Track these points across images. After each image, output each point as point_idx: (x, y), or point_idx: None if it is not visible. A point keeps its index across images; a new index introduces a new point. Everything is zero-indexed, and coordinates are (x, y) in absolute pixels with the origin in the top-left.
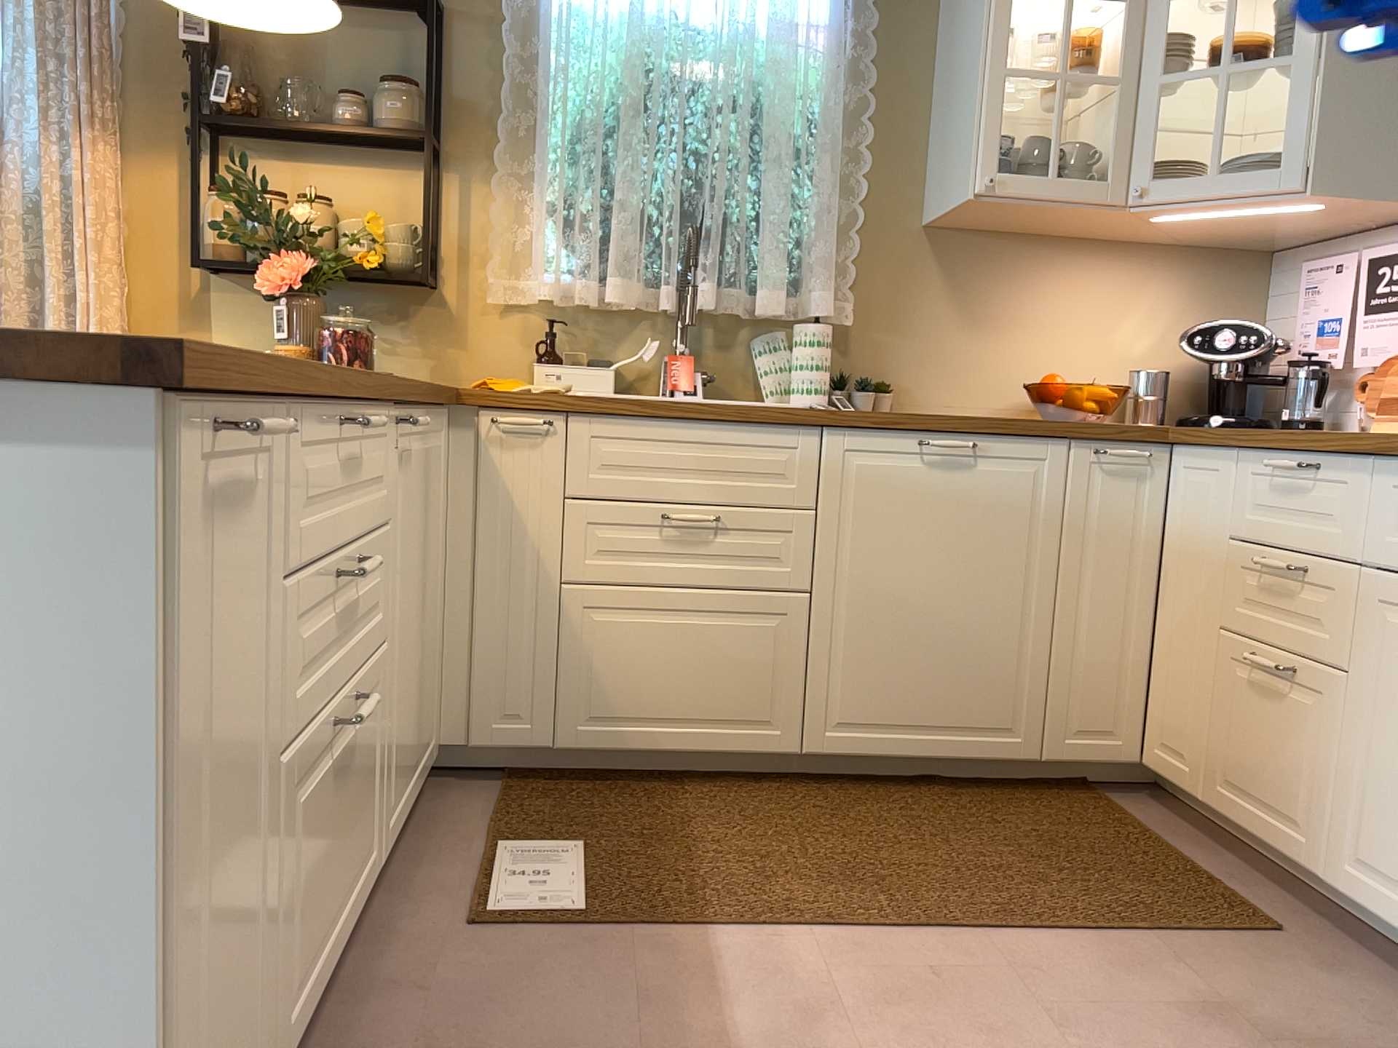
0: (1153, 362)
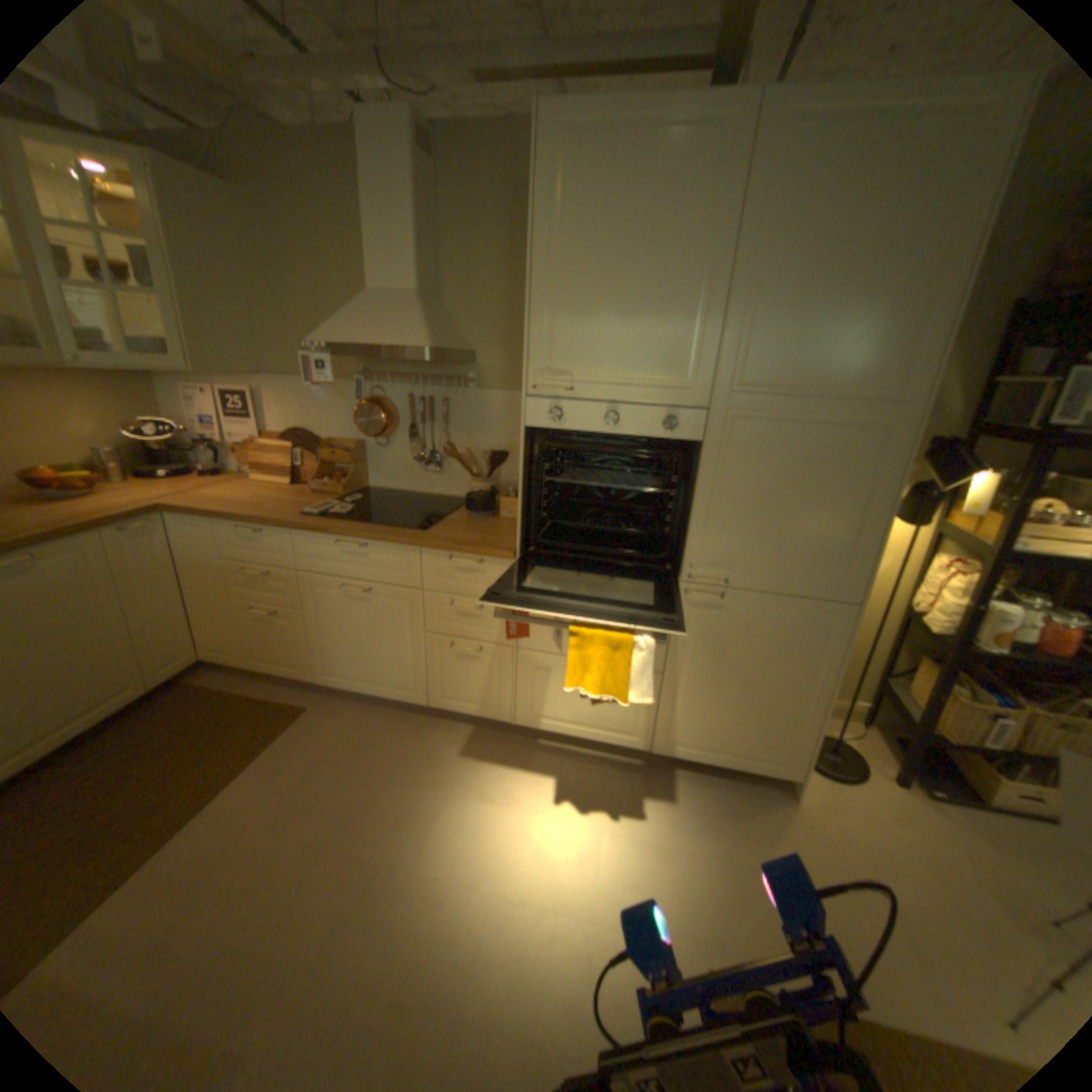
0: (98, 441)
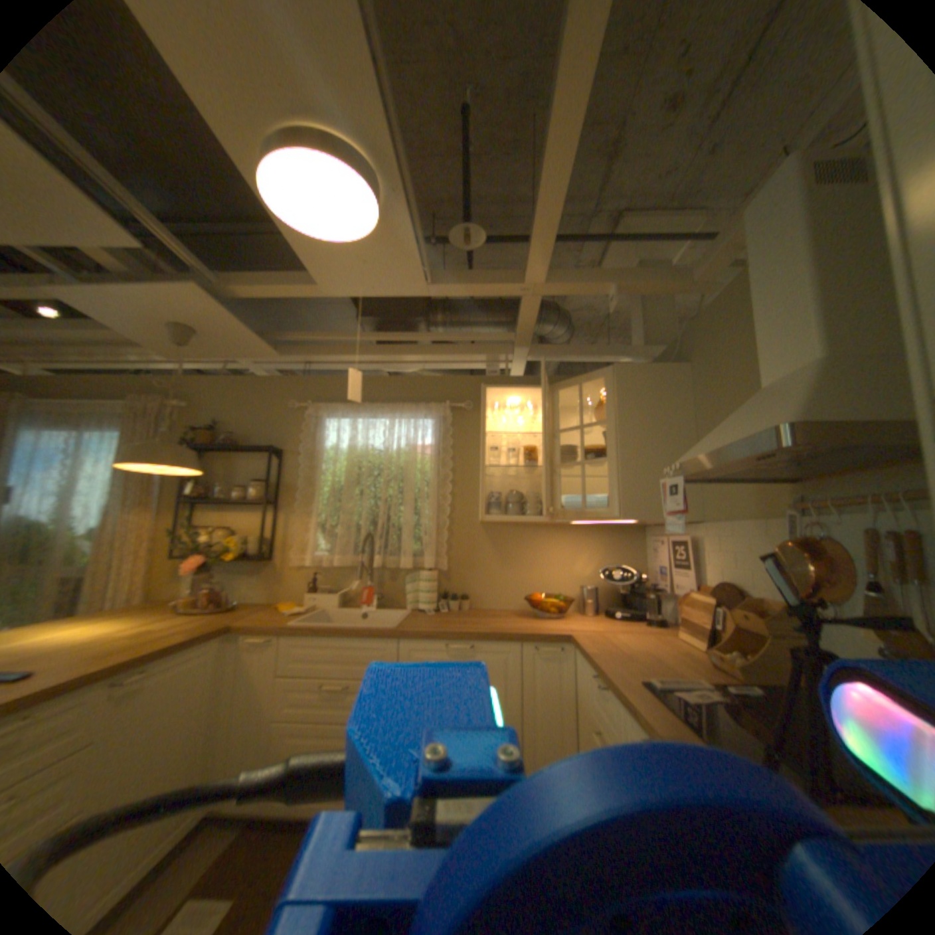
0: (594, 581)
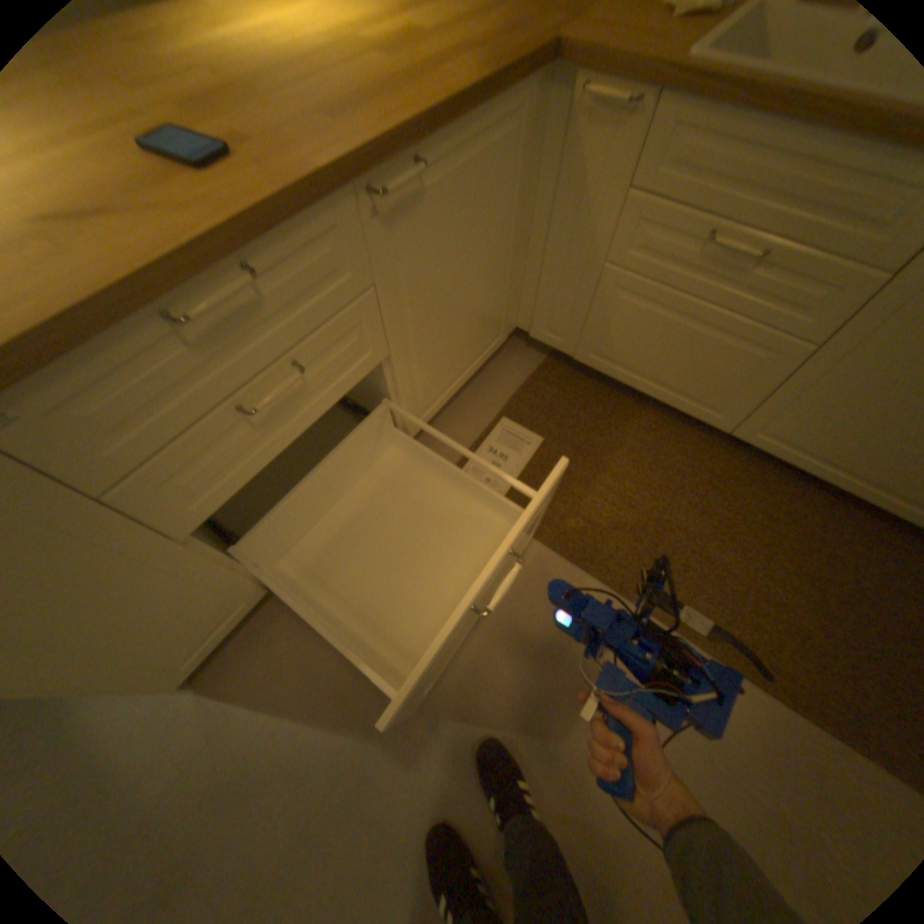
0: None
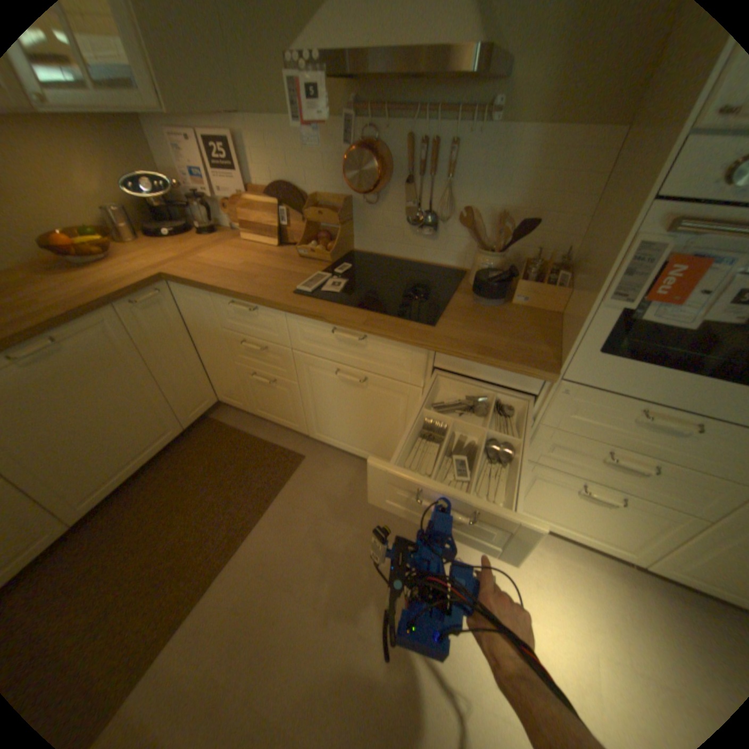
0: (105, 197)
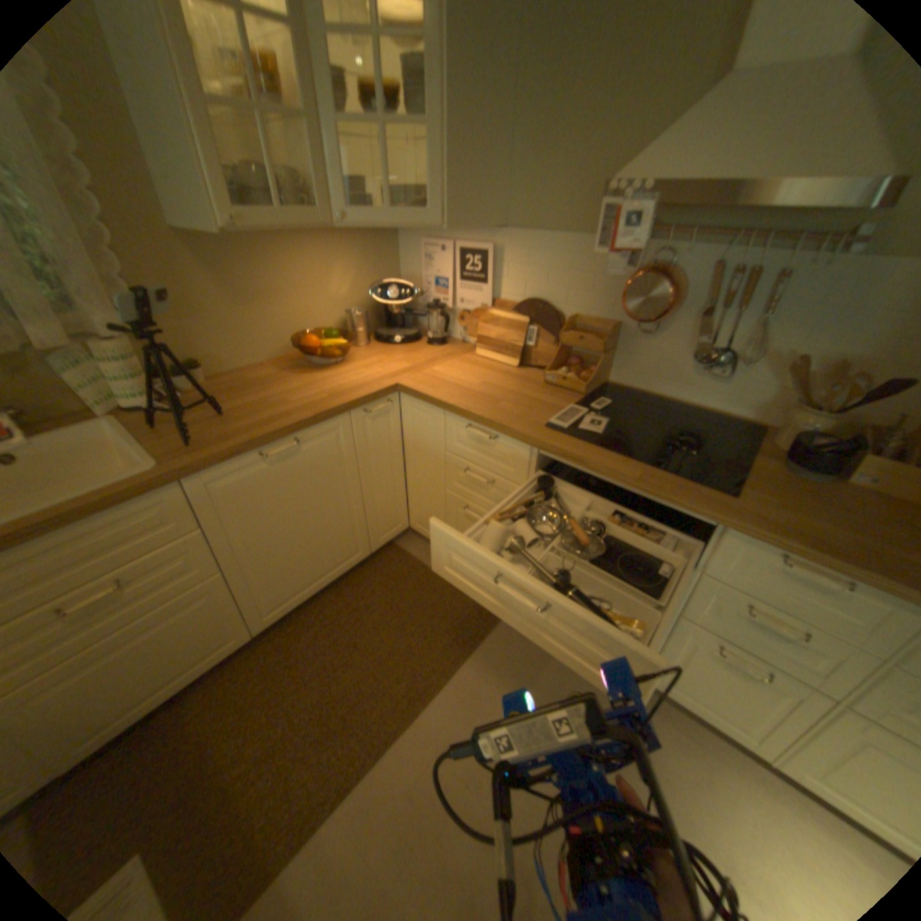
0: (351, 300)
